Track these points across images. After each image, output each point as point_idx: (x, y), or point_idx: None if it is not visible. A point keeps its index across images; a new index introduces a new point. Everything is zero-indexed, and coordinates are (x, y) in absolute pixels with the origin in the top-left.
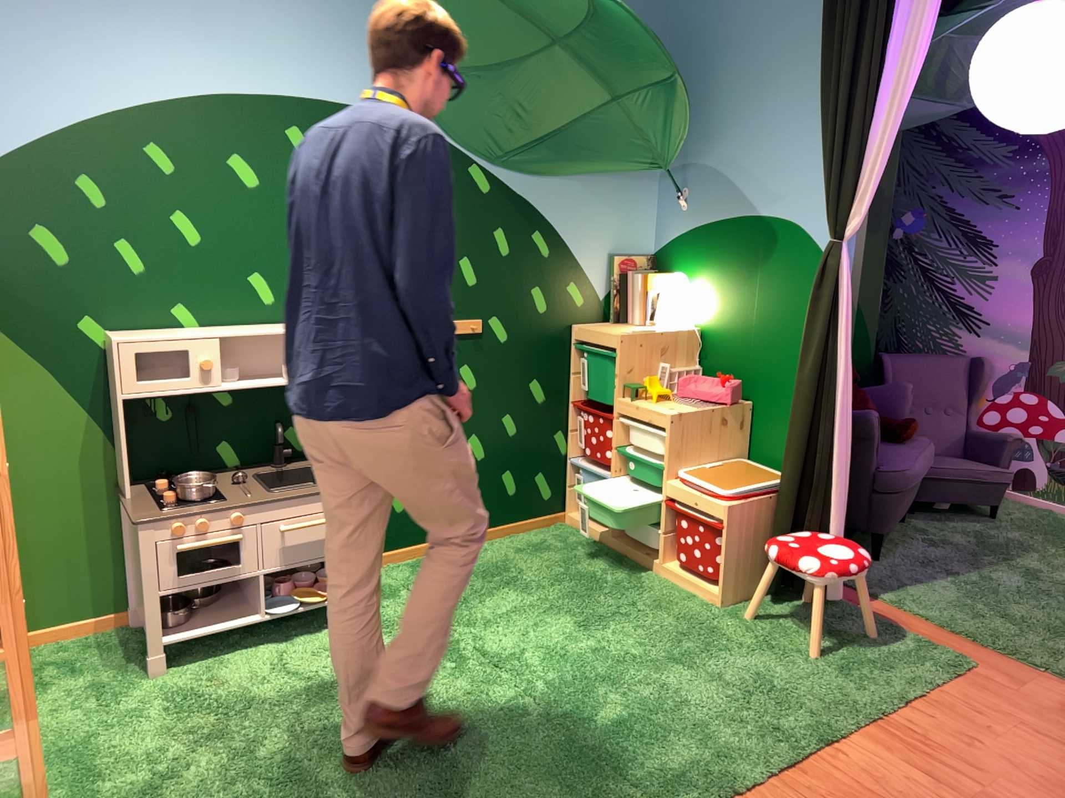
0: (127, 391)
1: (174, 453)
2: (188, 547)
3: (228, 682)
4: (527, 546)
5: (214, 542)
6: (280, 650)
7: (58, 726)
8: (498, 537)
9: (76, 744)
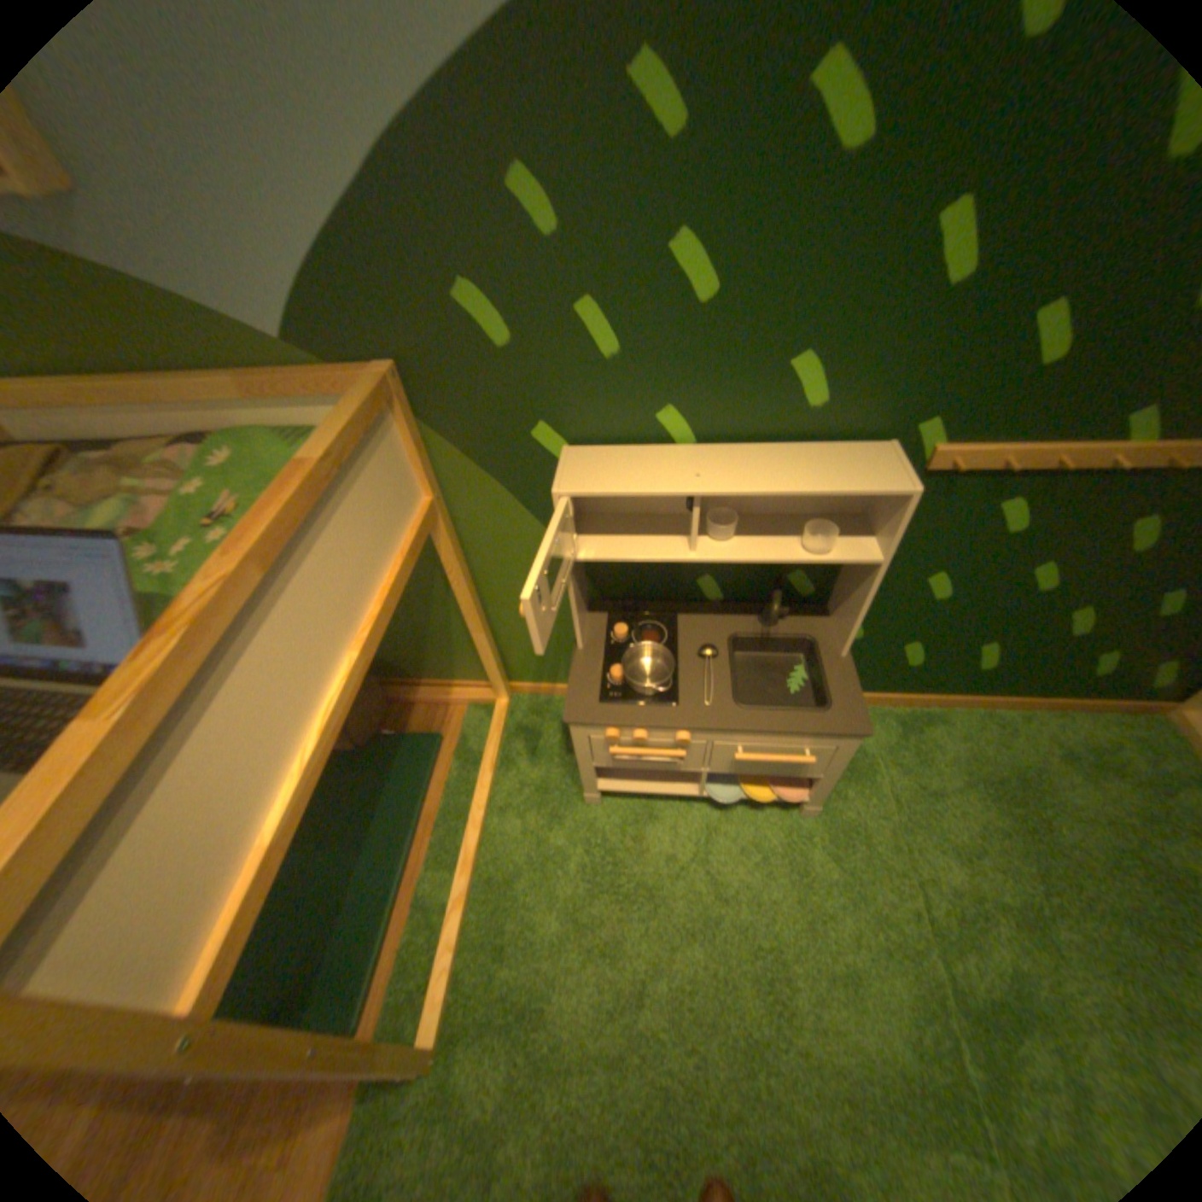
0: (573, 555)
1: (646, 581)
2: (620, 754)
3: (648, 855)
4: (1085, 747)
5: (650, 756)
6: (712, 821)
7: (499, 839)
8: (1044, 710)
9: (502, 881)
